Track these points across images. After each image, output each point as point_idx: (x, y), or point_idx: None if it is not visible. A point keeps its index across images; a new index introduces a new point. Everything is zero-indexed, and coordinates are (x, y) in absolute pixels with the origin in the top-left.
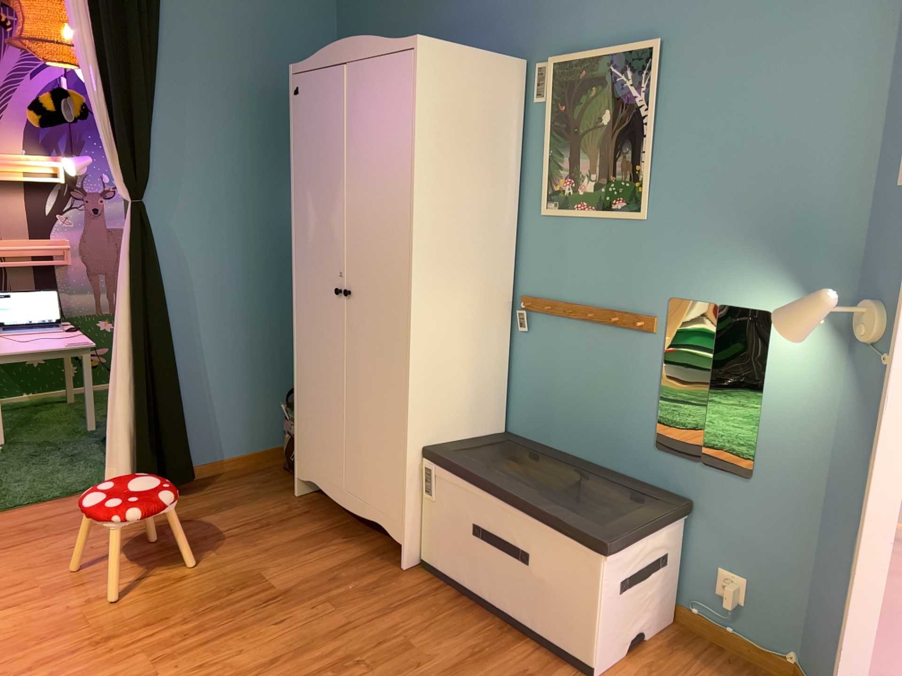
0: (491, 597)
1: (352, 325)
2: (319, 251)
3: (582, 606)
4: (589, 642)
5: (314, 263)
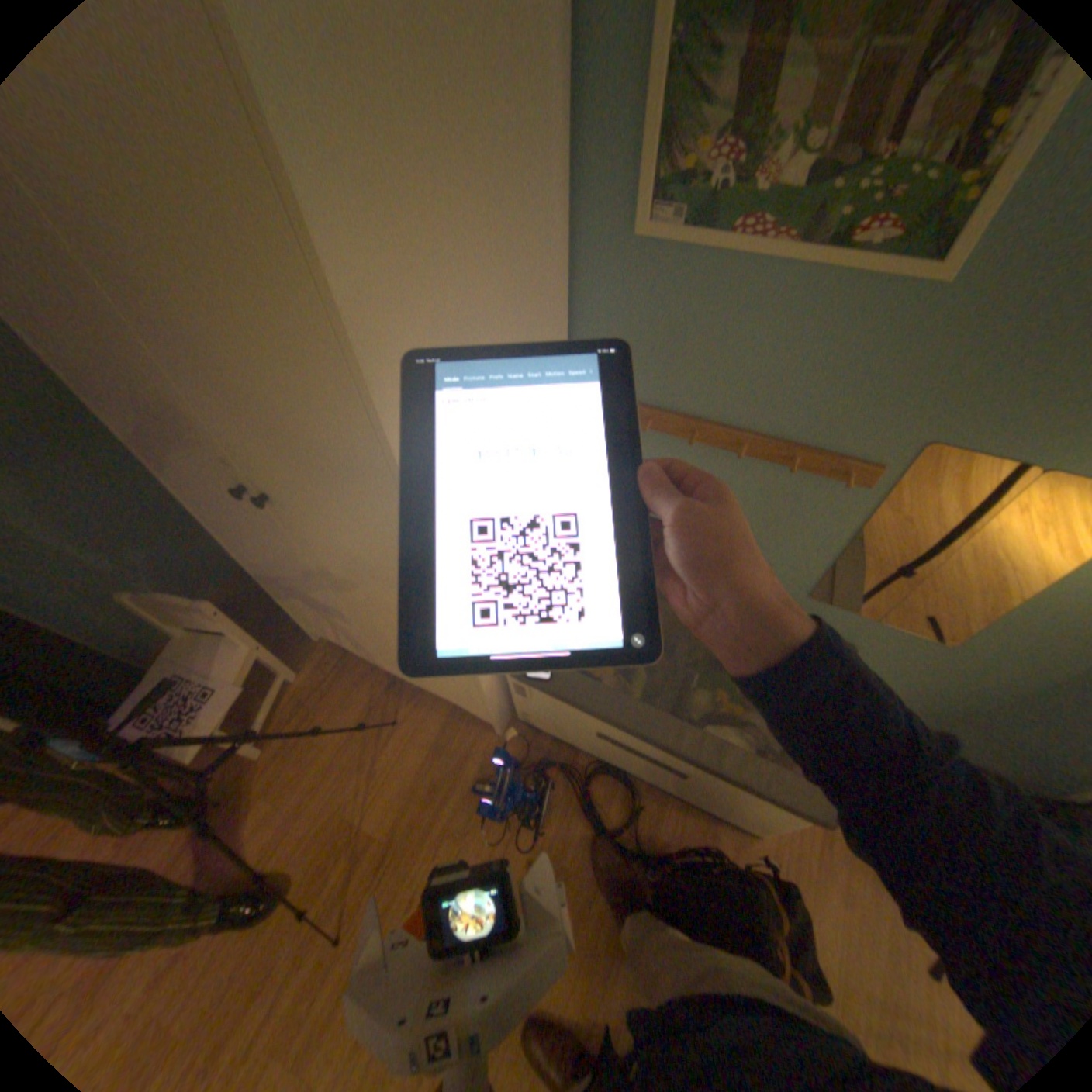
0: (622, 771)
1: (303, 516)
2: (141, 406)
3: (761, 823)
4: (762, 835)
5: (148, 424)
